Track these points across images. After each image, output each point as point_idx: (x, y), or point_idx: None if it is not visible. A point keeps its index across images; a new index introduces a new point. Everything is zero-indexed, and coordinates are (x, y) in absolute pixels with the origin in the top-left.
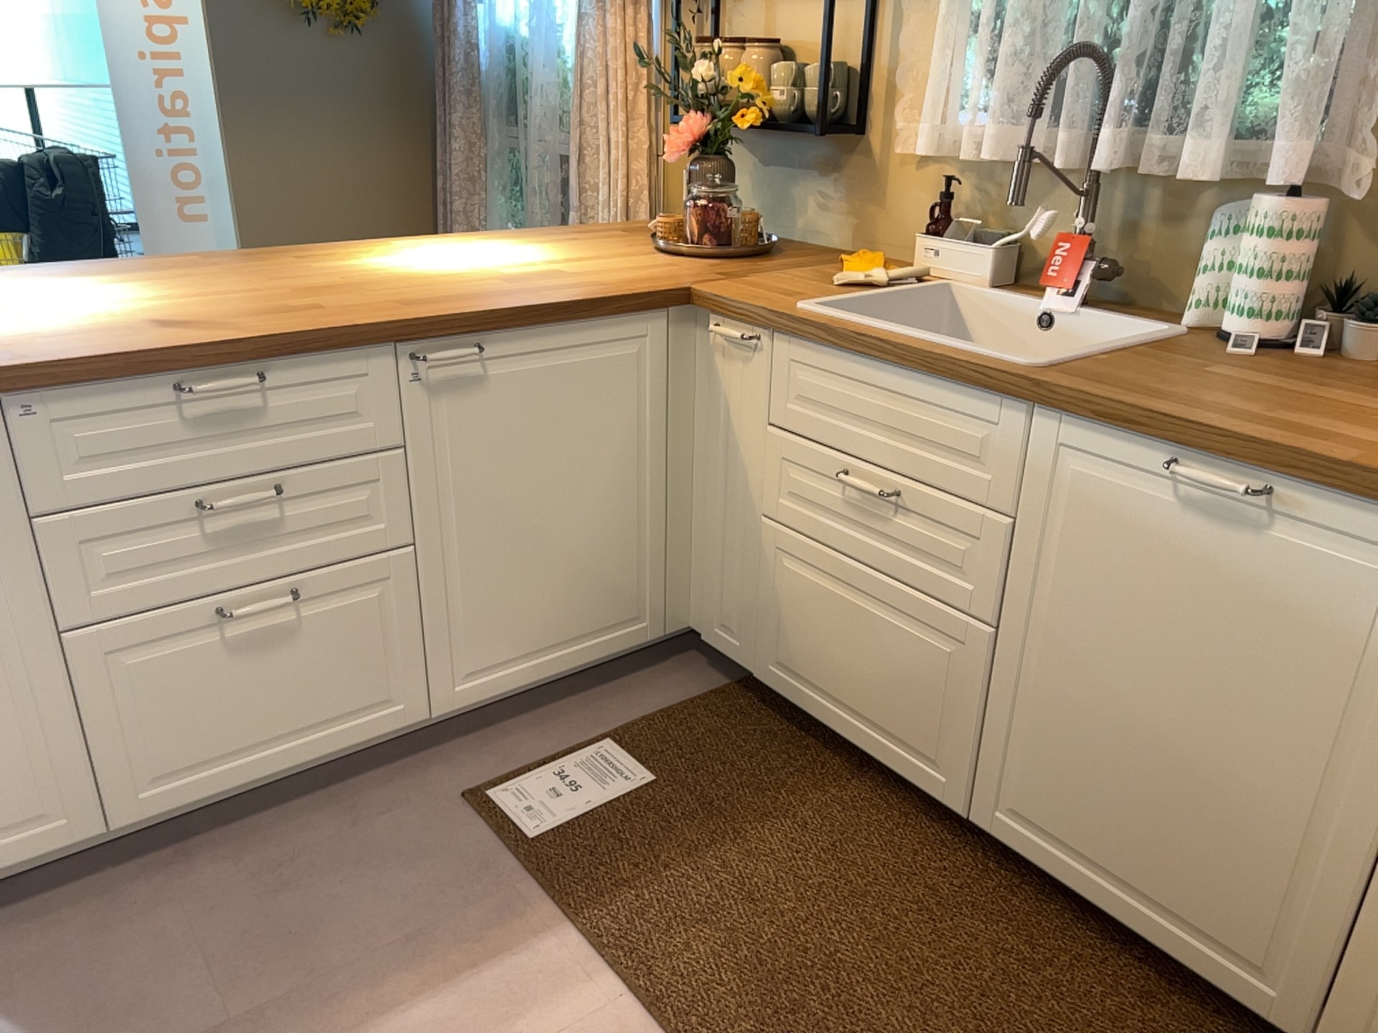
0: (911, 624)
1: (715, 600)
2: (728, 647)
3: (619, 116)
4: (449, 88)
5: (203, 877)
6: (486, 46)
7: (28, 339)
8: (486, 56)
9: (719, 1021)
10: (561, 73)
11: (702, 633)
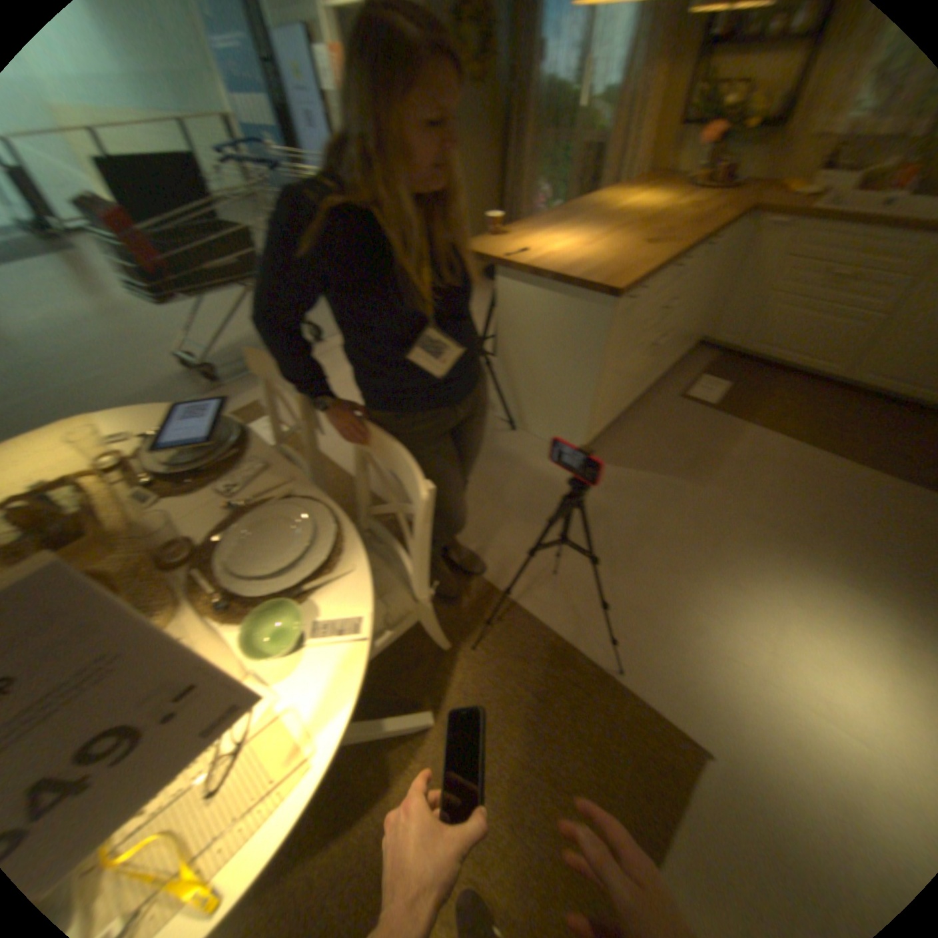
0: (843, 320)
1: (728, 325)
2: (730, 340)
3: (647, 122)
4: (520, 110)
5: (635, 429)
6: (541, 85)
7: (629, 253)
8: (541, 91)
9: (815, 438)
10: (596, 99)
11: (711, 338)
